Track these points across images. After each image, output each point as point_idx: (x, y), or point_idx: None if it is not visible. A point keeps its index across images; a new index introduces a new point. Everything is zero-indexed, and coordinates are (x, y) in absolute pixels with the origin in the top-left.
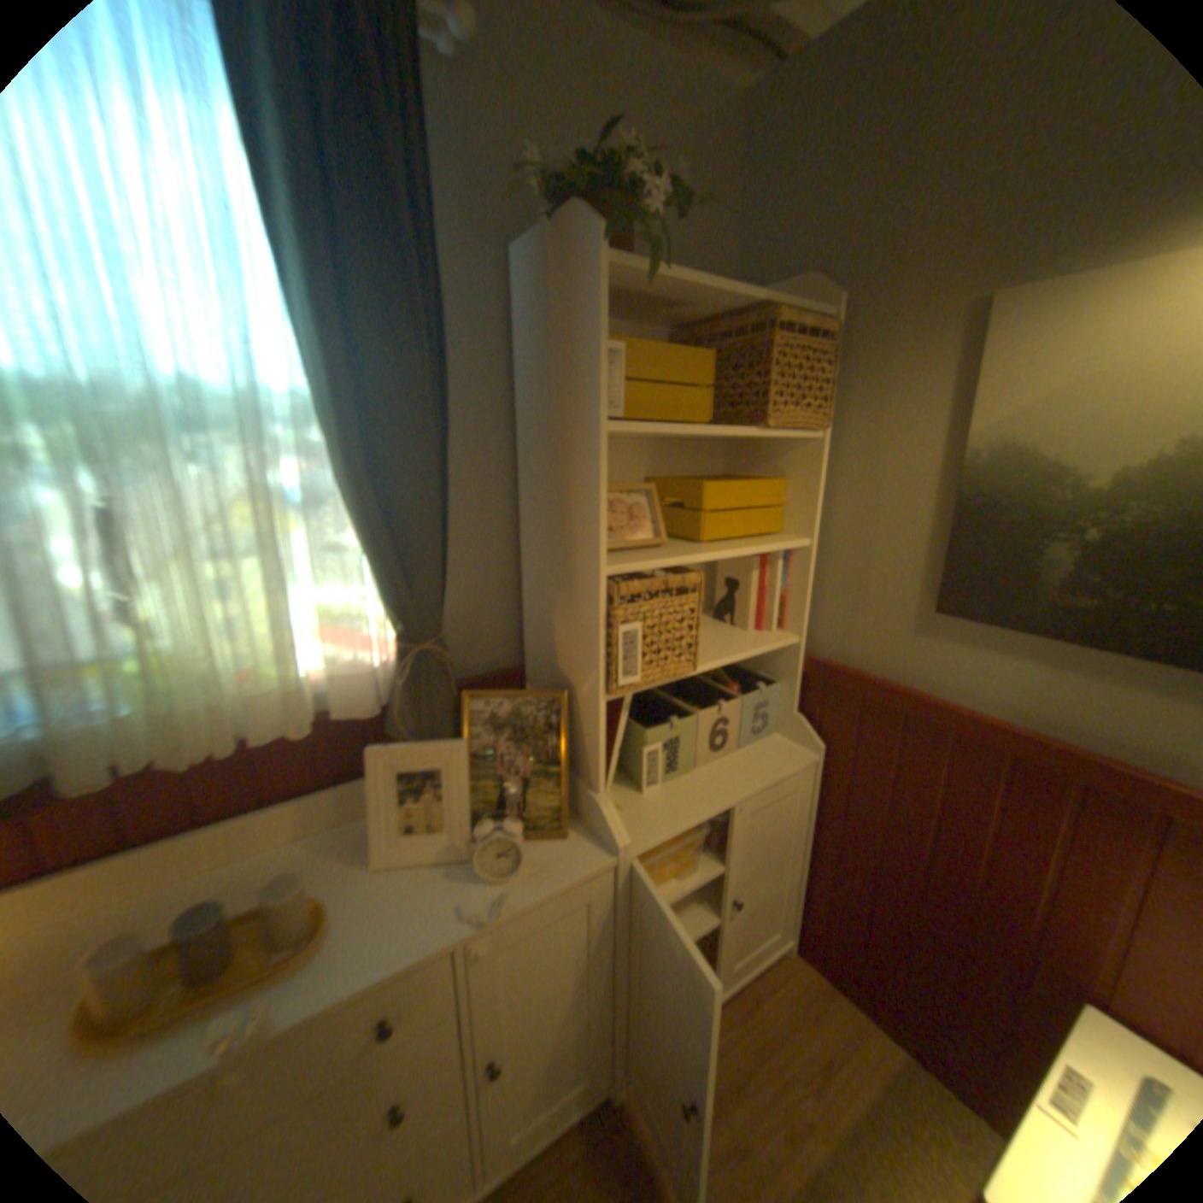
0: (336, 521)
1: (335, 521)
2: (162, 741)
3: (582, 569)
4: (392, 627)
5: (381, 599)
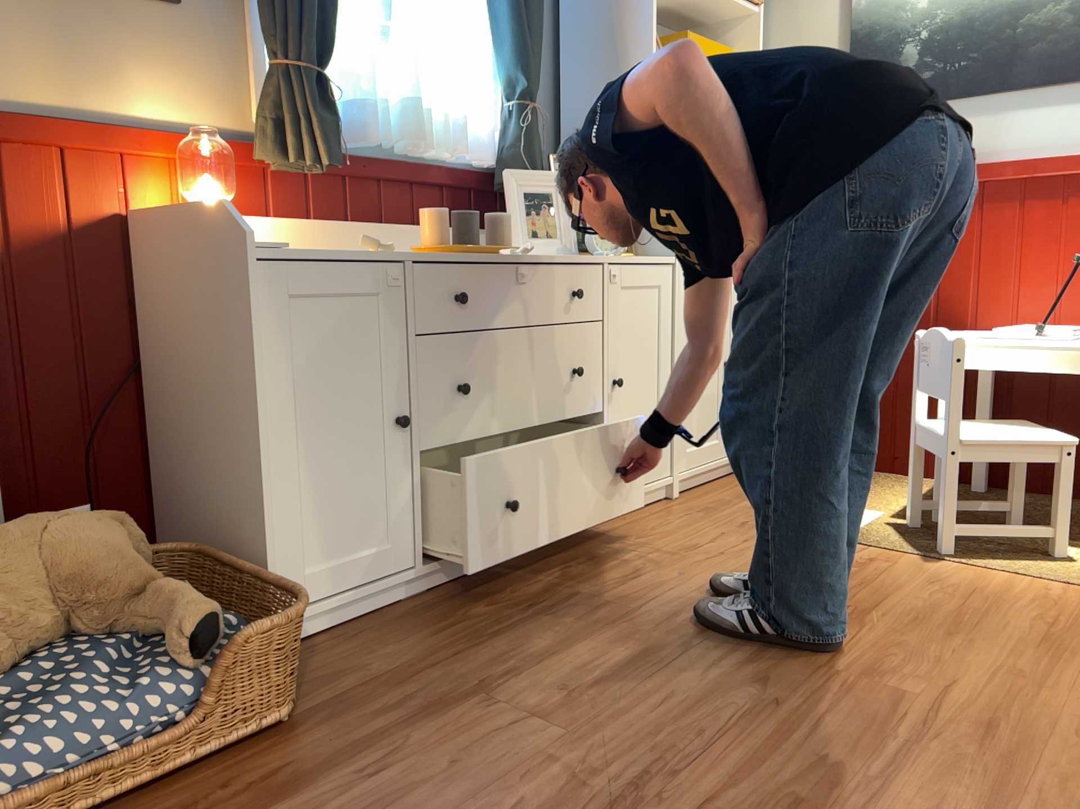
0: (476, 15)
1: (479, 13)
2: (393, 135)
3: (633, 62)
4: (507, 98)
5: (509, 69)
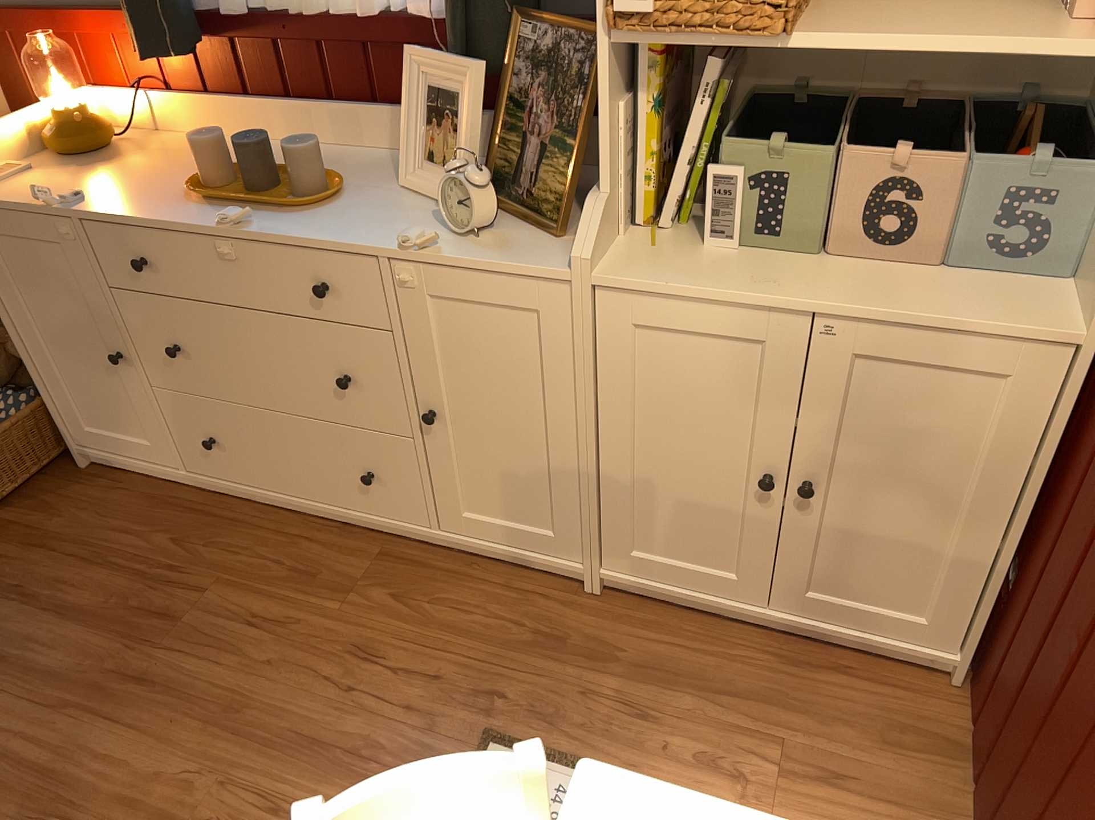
0: None
1: None
2: None
3: None
4: None
5: None
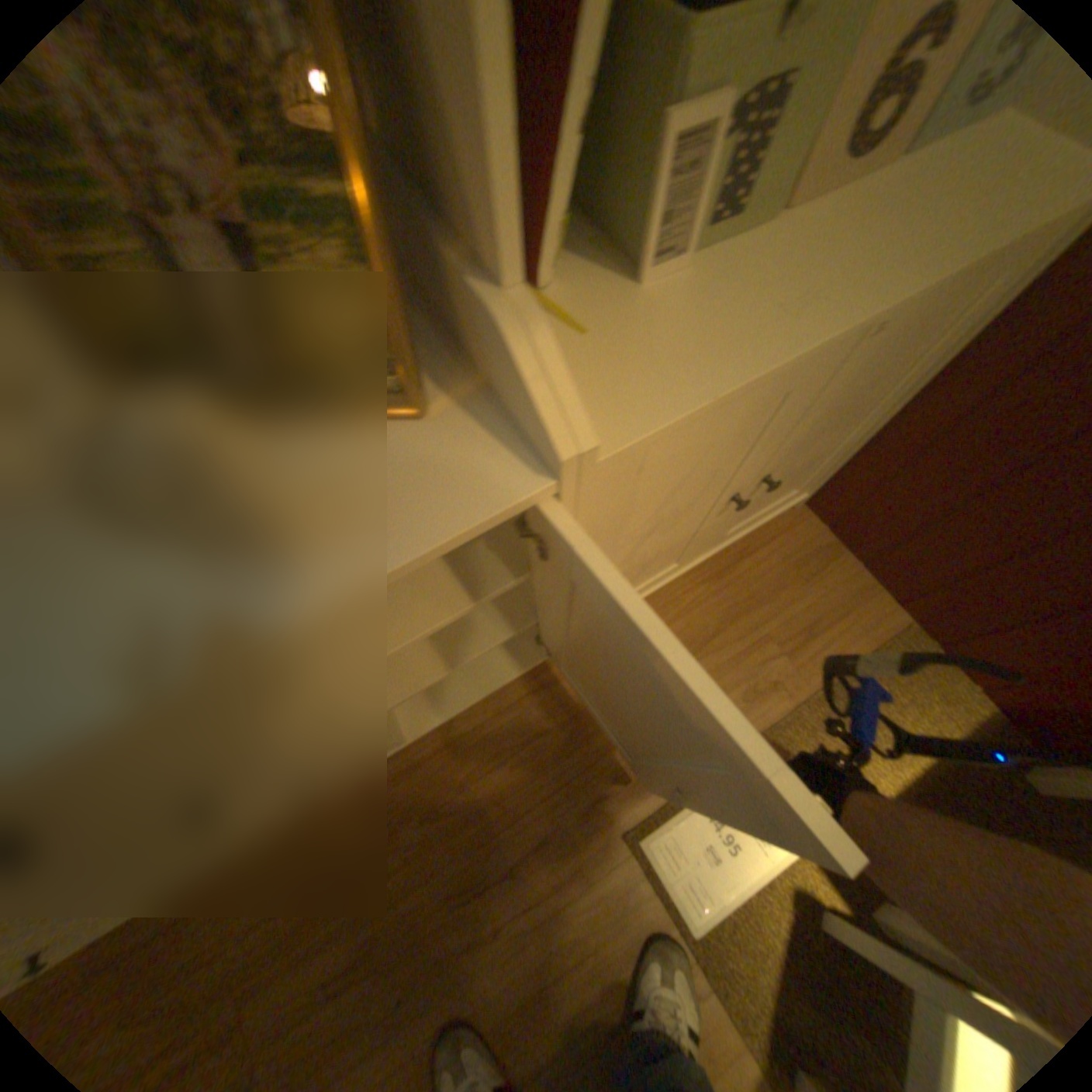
0: None
1: None
2: None
3: None
4: None
5: None
